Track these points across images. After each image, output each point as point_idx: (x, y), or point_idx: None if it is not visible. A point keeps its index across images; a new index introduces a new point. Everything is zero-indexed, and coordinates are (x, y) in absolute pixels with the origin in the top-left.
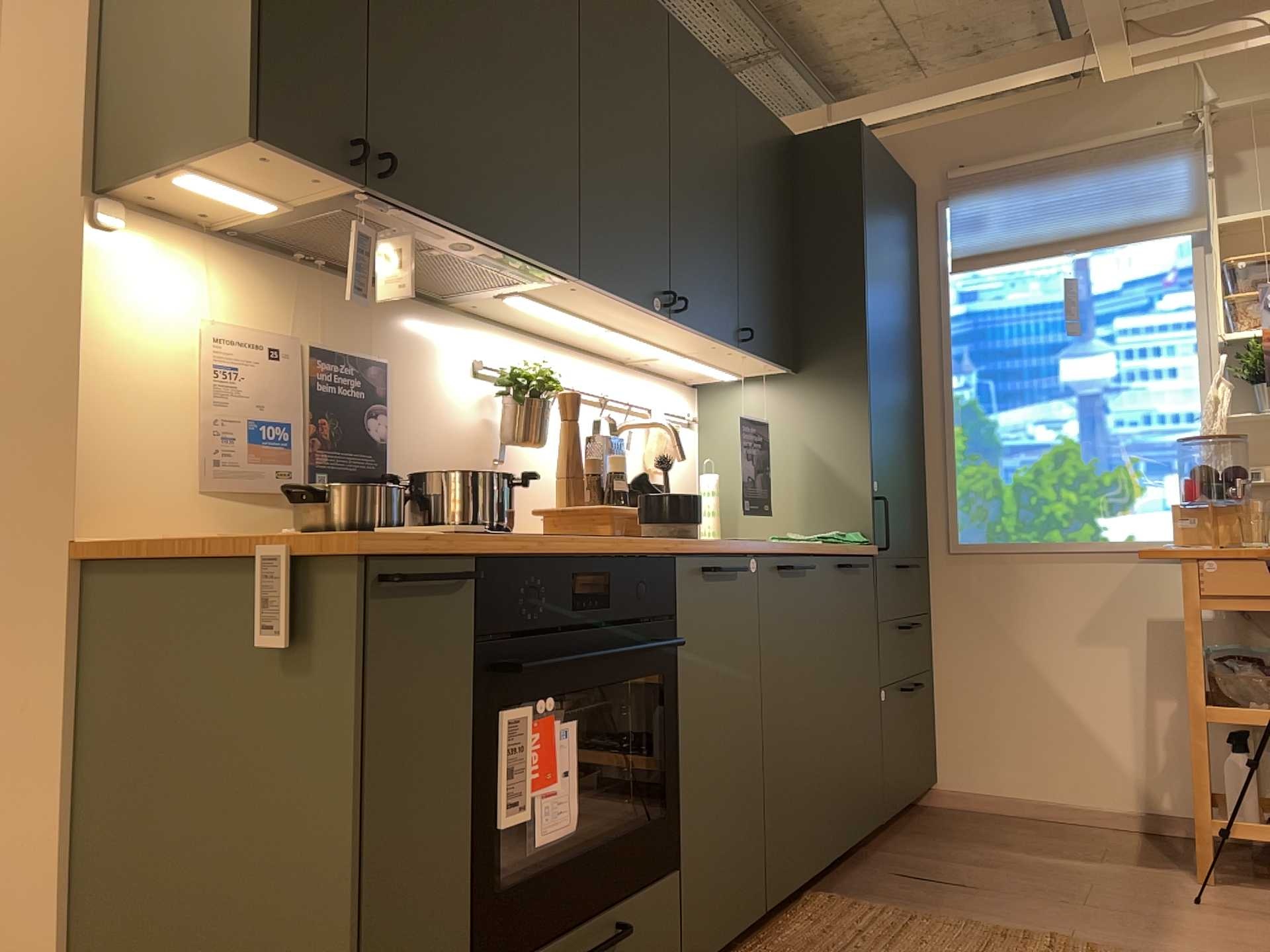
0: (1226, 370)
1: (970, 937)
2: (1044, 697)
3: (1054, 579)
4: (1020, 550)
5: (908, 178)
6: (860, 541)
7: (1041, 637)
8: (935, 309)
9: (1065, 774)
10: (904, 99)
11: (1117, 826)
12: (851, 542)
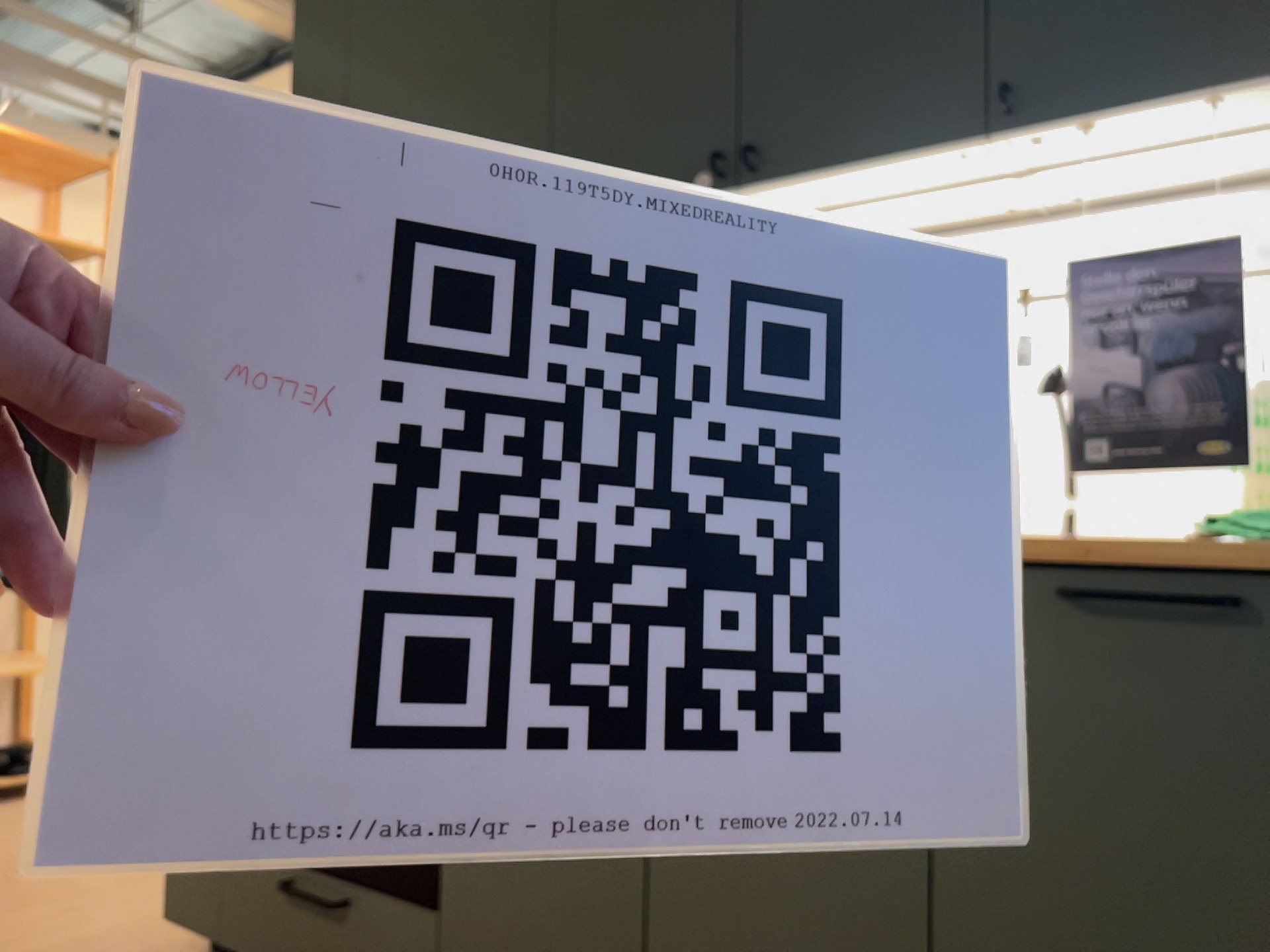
0: None
1: None
2: None
3: None
4: None
5: None
6: None
7: None
8: None
9: None
10: None
11: None
12: (1254, 534)
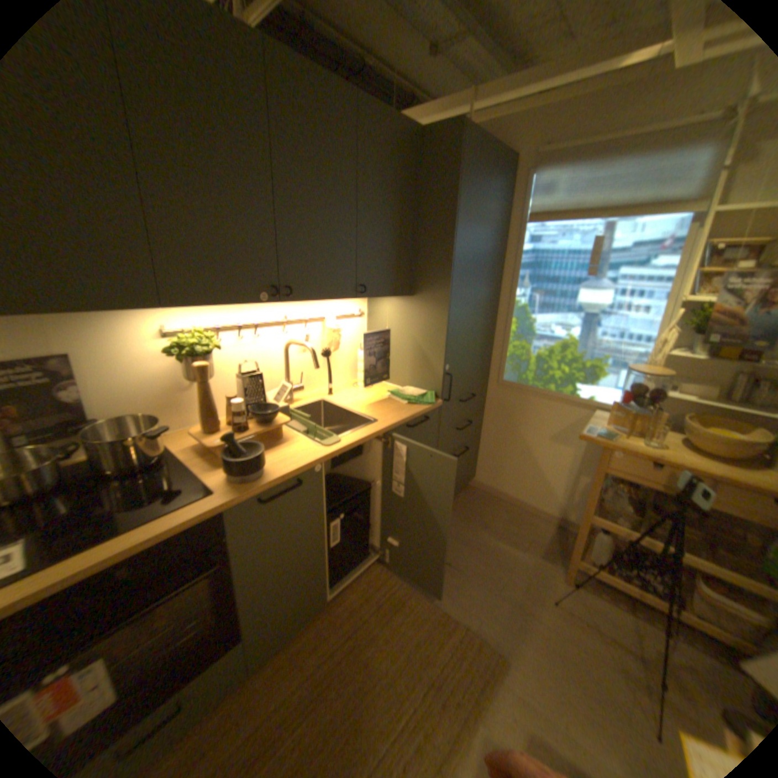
0: (682, 319)
1: (426, 623)
2: (527, 459)
3: (546, 408)
4: (531, 390)
5: (515, 149)
6: (427, 403)
7: (532, 433)
8: (515, 244)
9: (529, 492)
10: (523, 81)
11: (546, 519)
12: (422, 404)
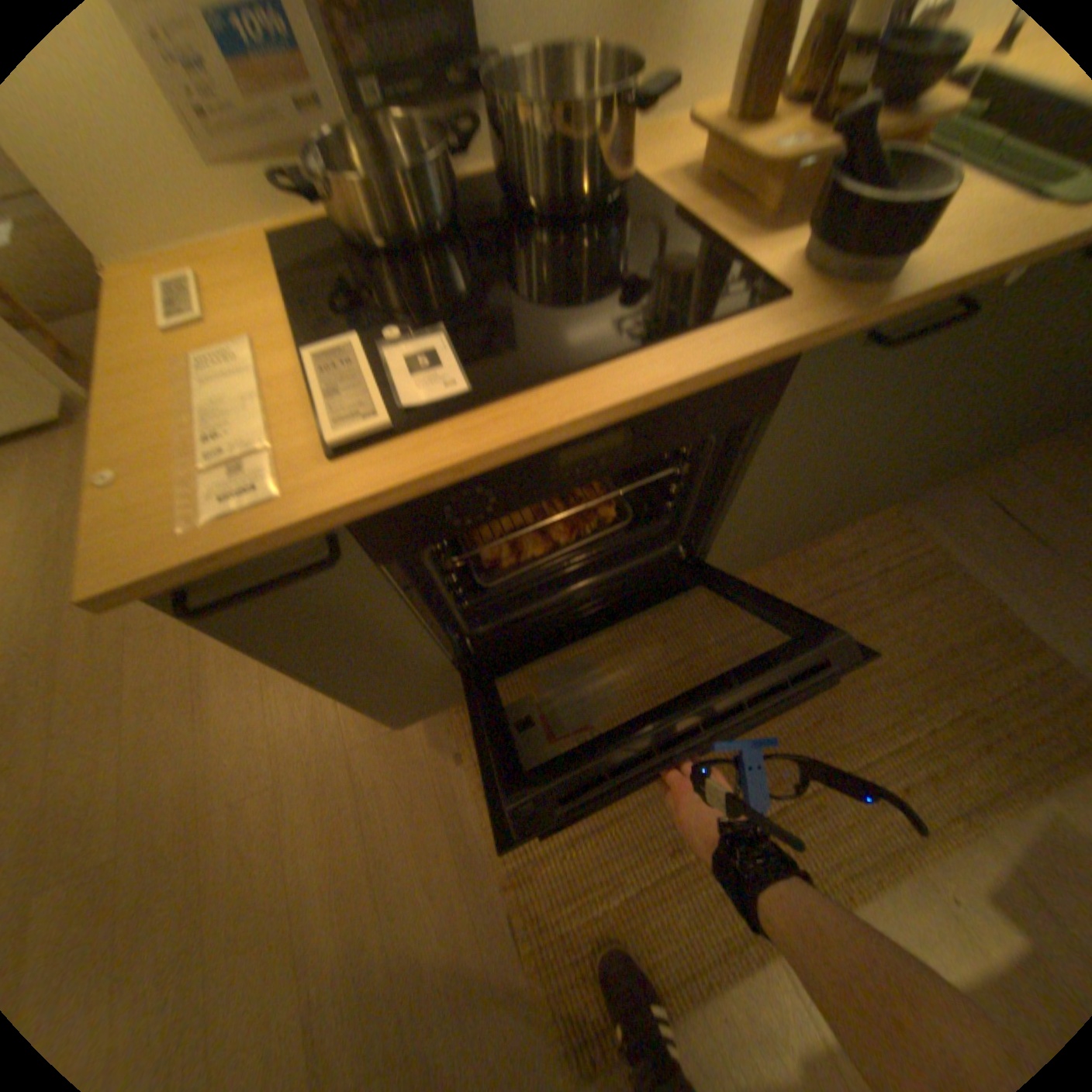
0: None
1: (975, 623)
2: None
3: None
4: None
5: None
6: None
7: None
8: None
9: None
10: None
11: None
12: None
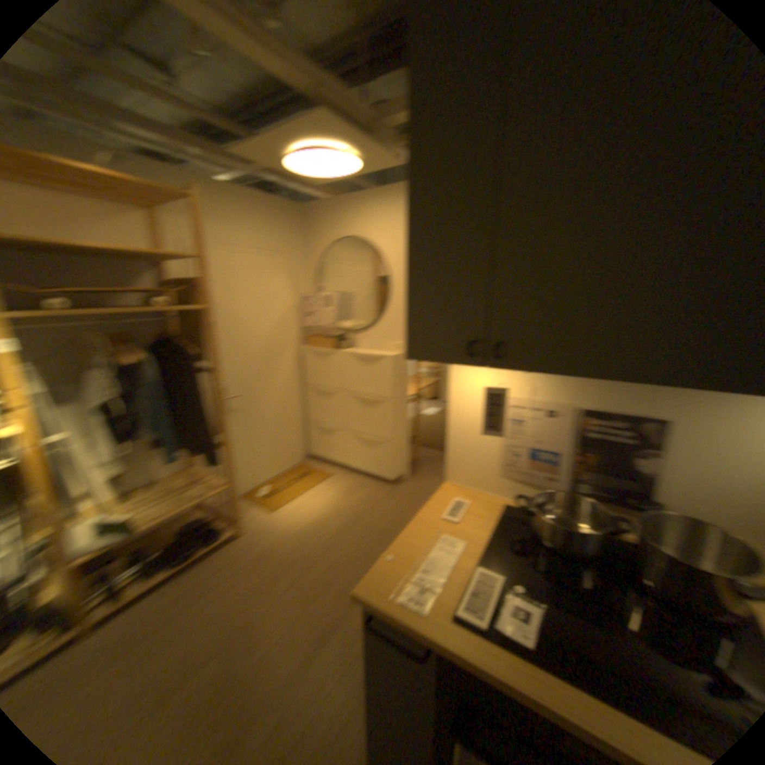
0: None
1: None
2: None
3: None
4: None
5: None
6: None
7: None
8: None
9: None
10: None
11: None
12: None
